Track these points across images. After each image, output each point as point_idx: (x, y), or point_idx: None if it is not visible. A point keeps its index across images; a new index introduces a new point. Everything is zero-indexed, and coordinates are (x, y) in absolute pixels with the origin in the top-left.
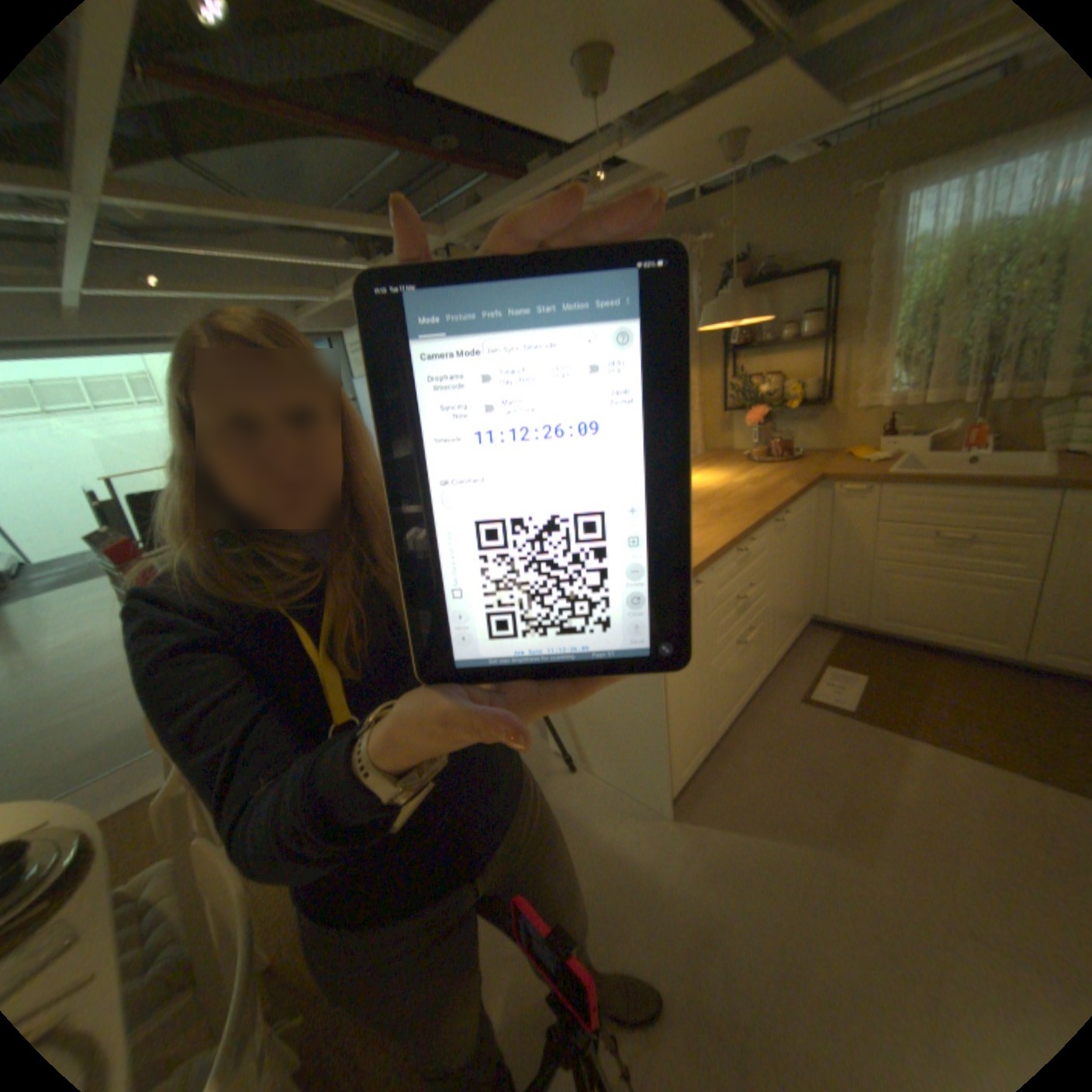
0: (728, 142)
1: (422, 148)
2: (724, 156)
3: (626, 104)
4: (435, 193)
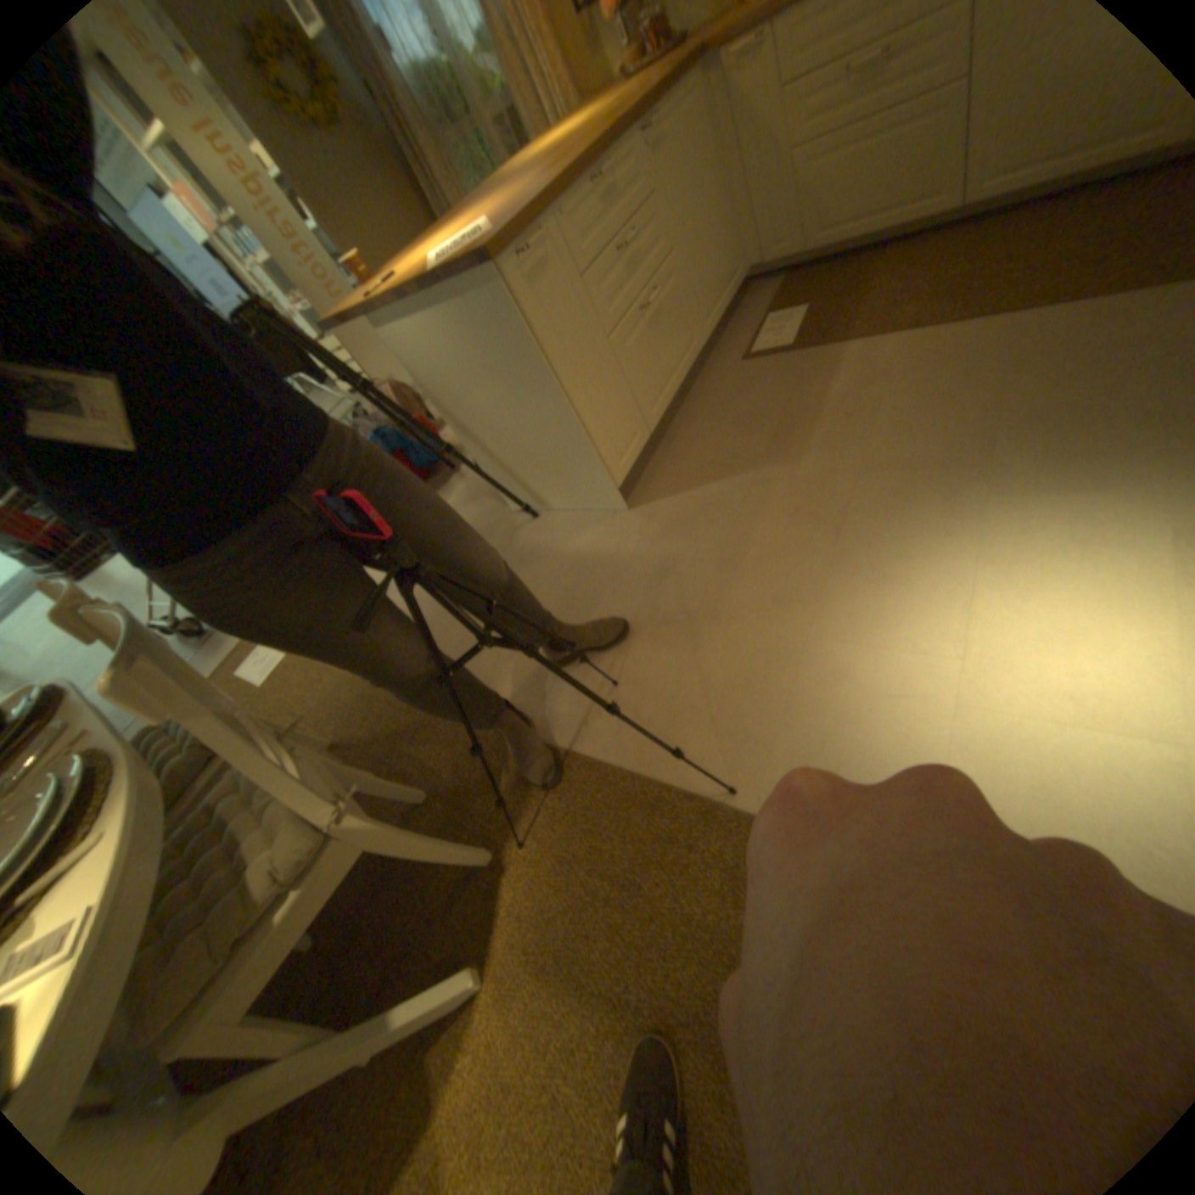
0: None
1: None
2: None
3: None
4: None
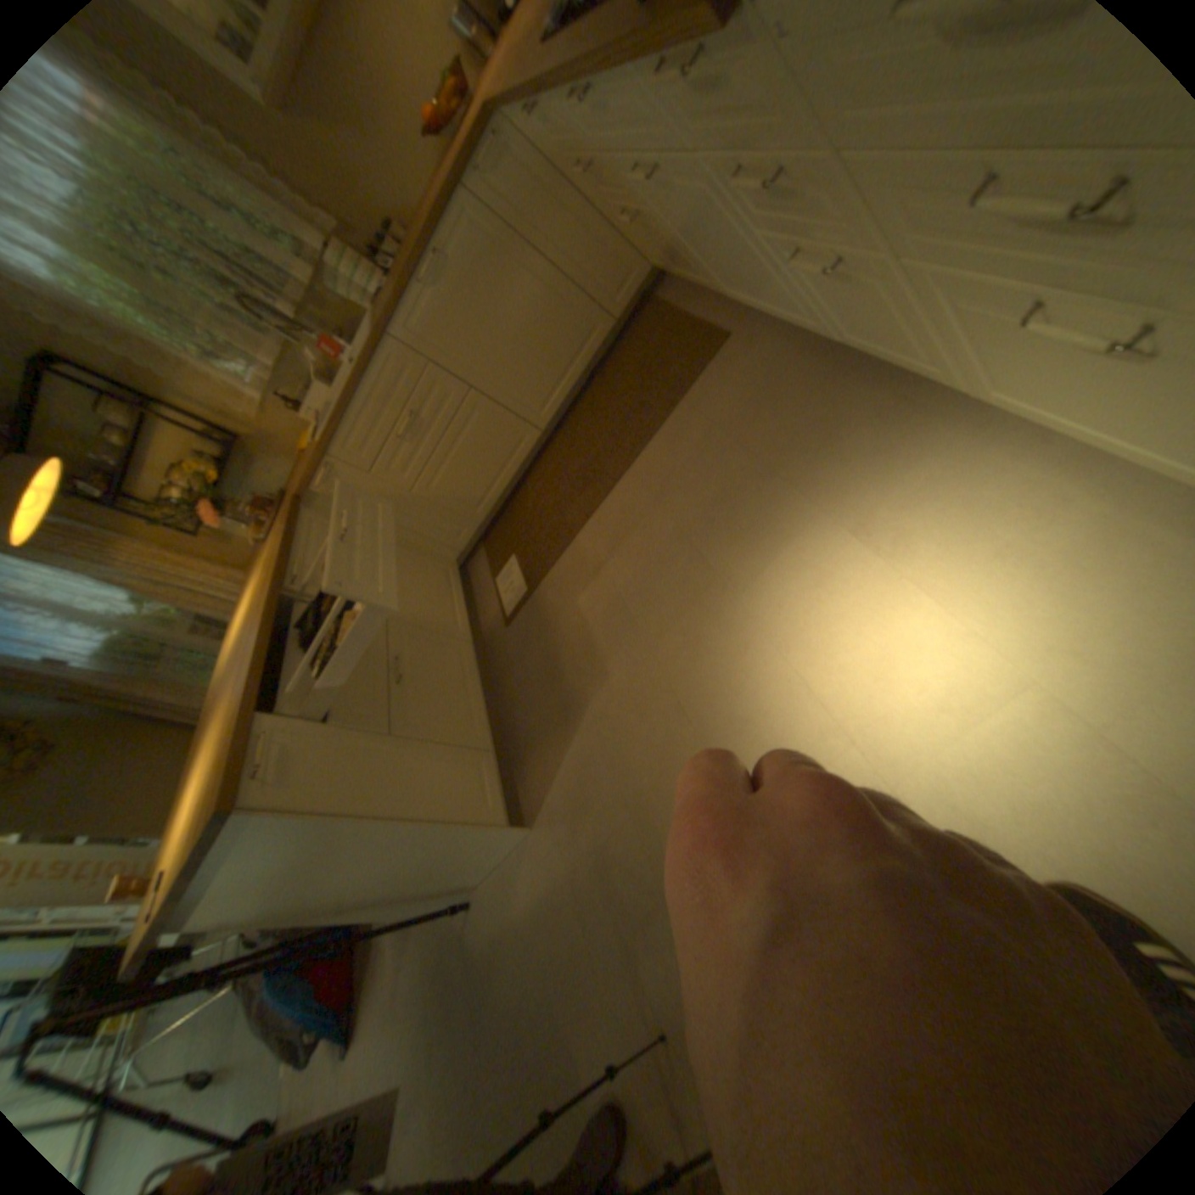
0: None
1: None
2: None
3: None
4: None
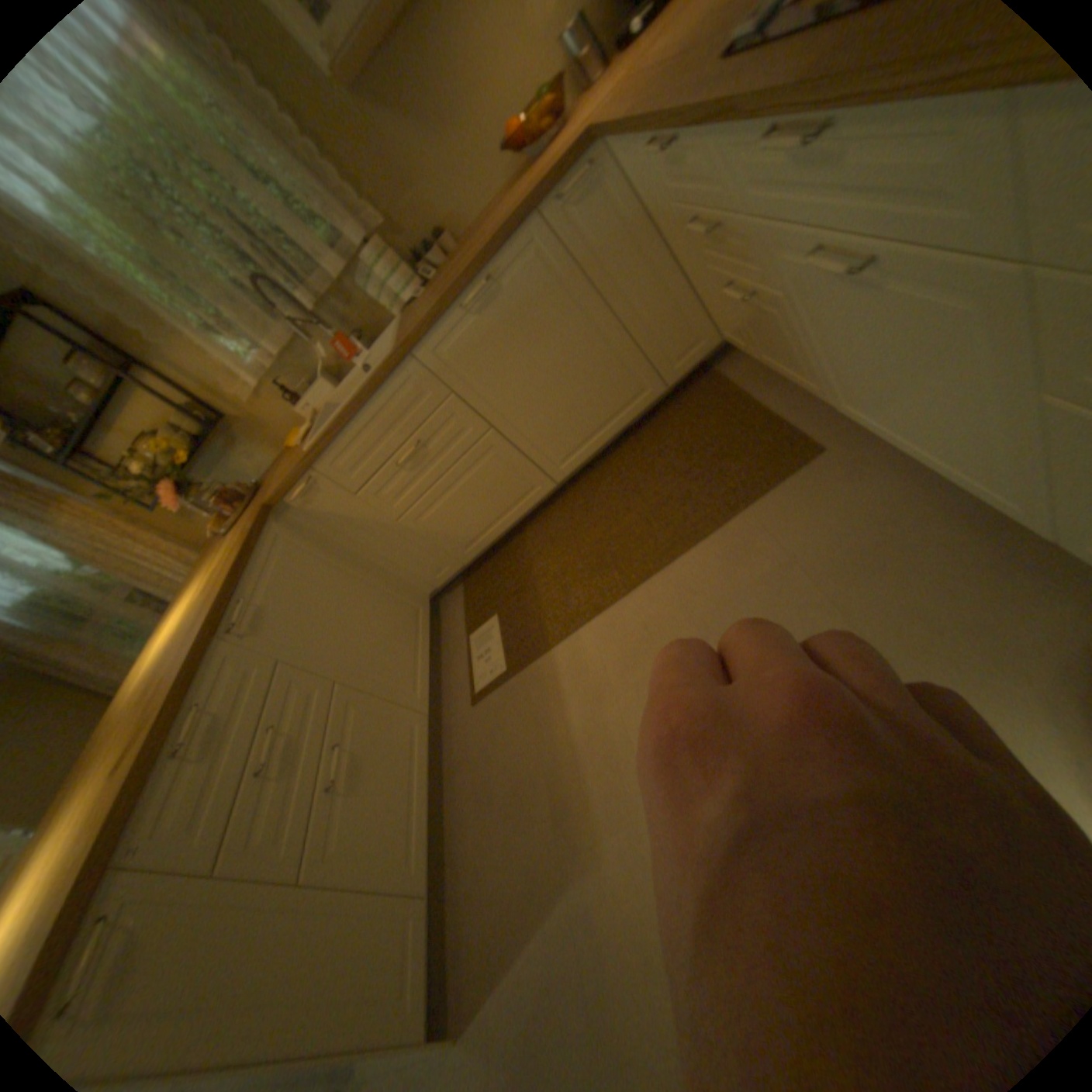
0: None
1: None
2: None
3: None
4: None
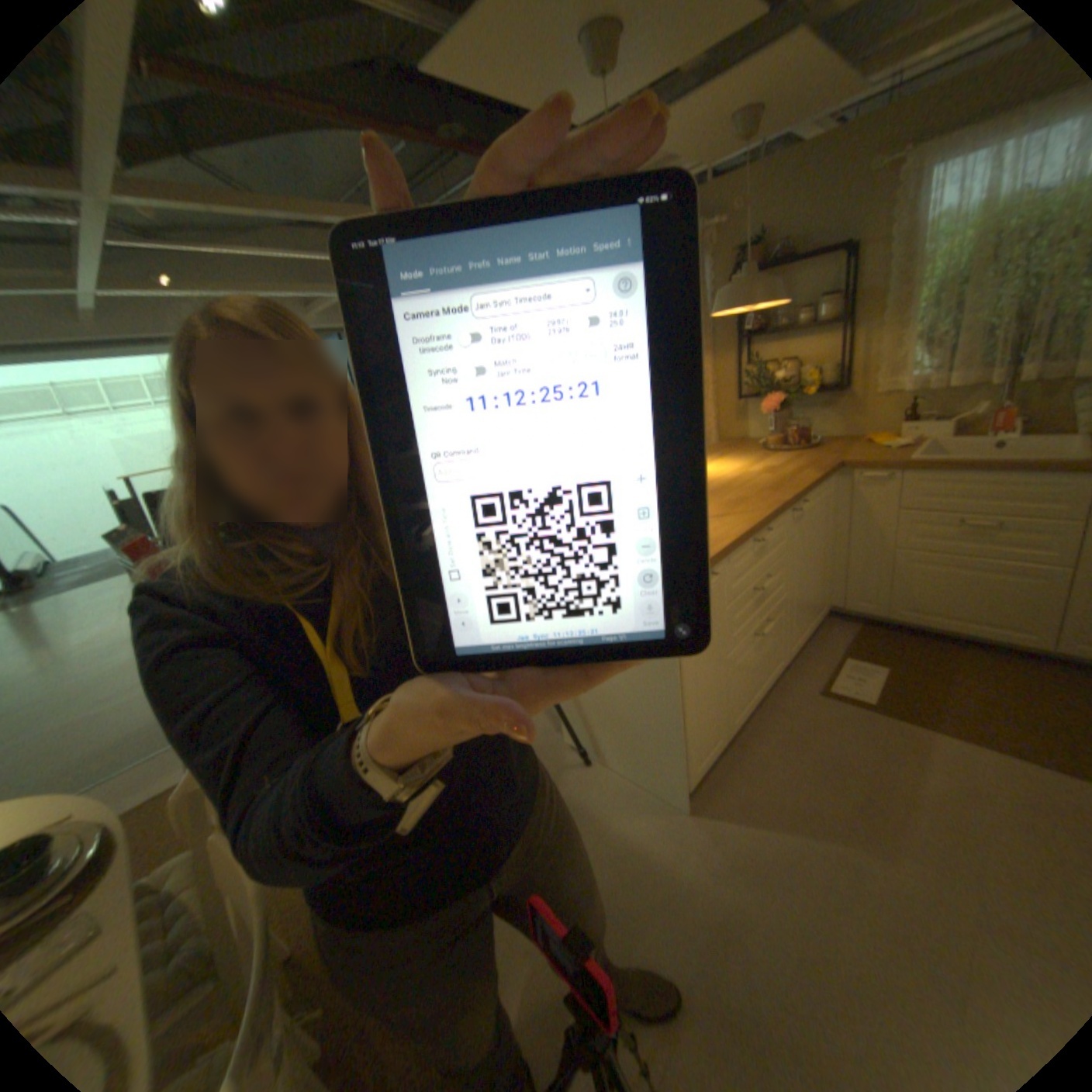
0: (742, 120)
1: (428, 137)
2: (737, 134)
3: (635, 83)
4: (442, 184)
